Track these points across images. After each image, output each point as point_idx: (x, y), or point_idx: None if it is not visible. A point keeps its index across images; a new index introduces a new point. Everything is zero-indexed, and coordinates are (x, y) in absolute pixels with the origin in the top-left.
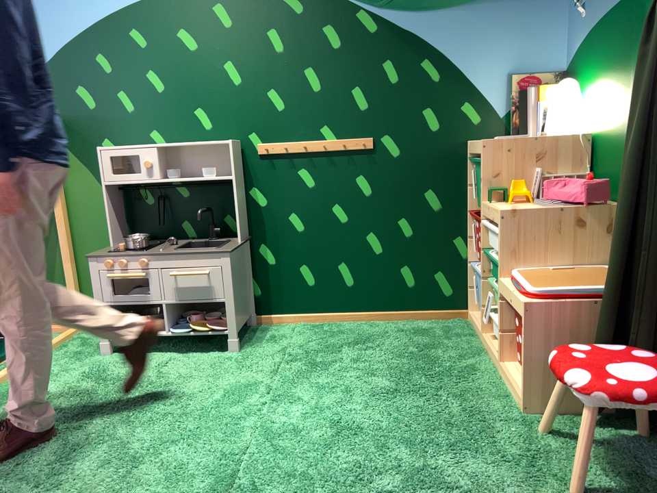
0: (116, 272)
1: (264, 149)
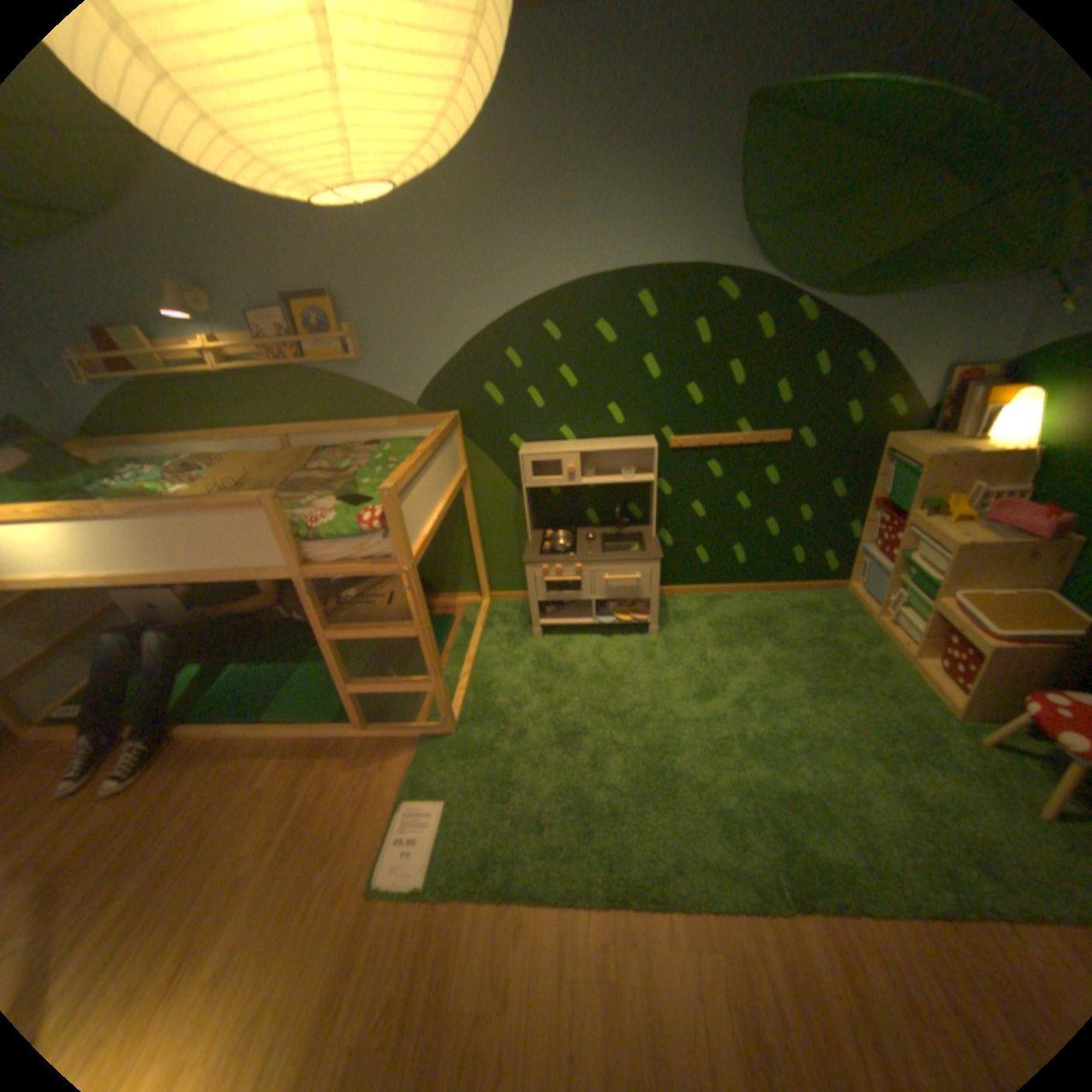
0: (550, 576)
1: (676, 446)
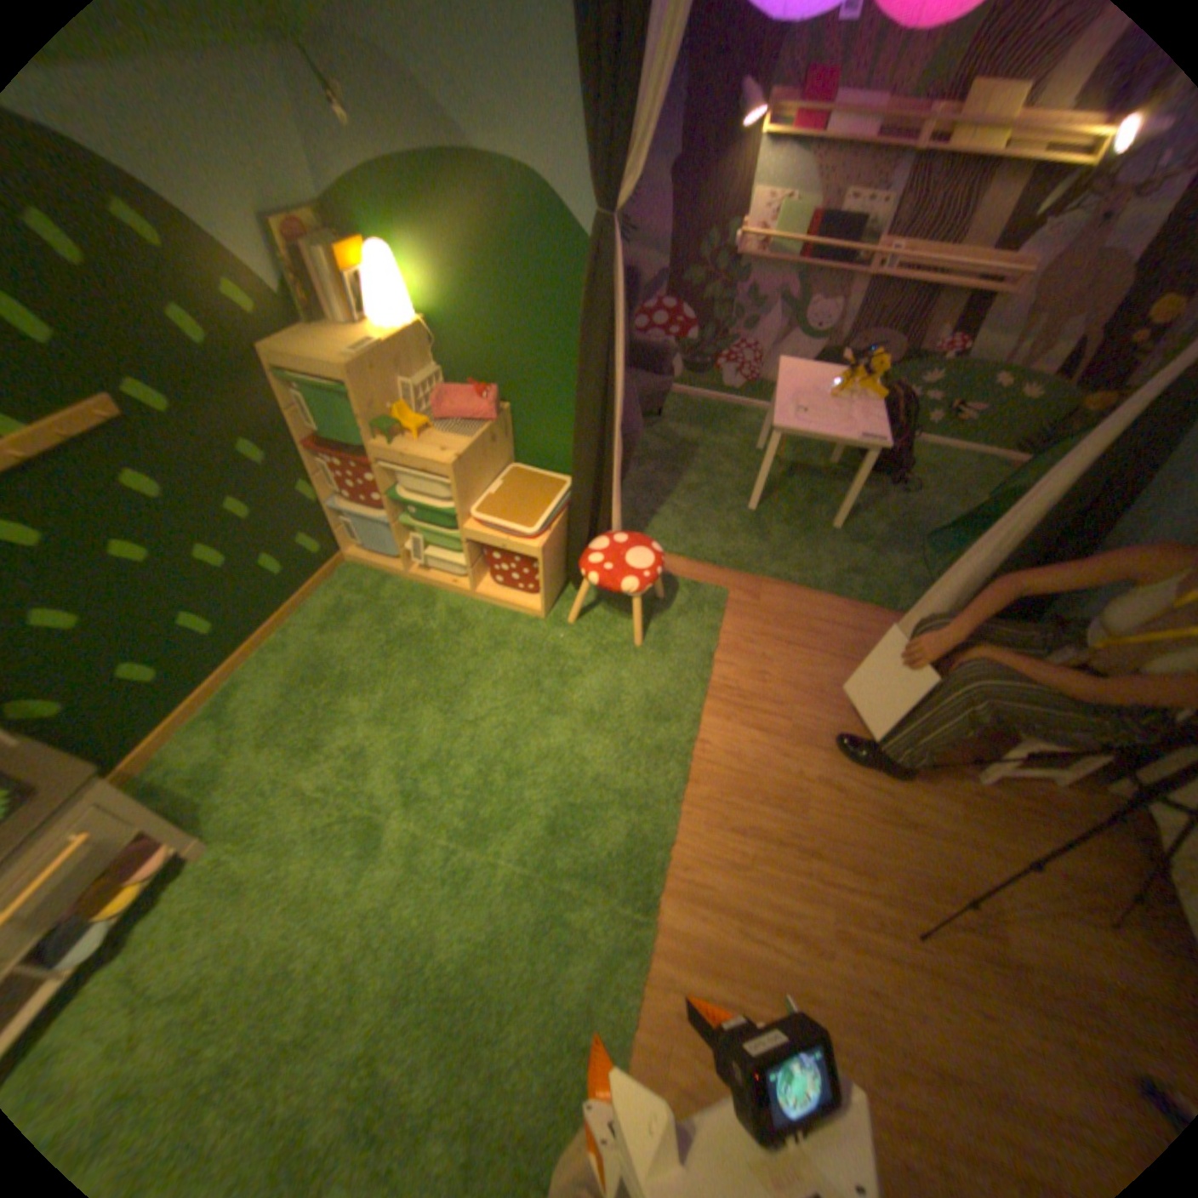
0: None
1: None
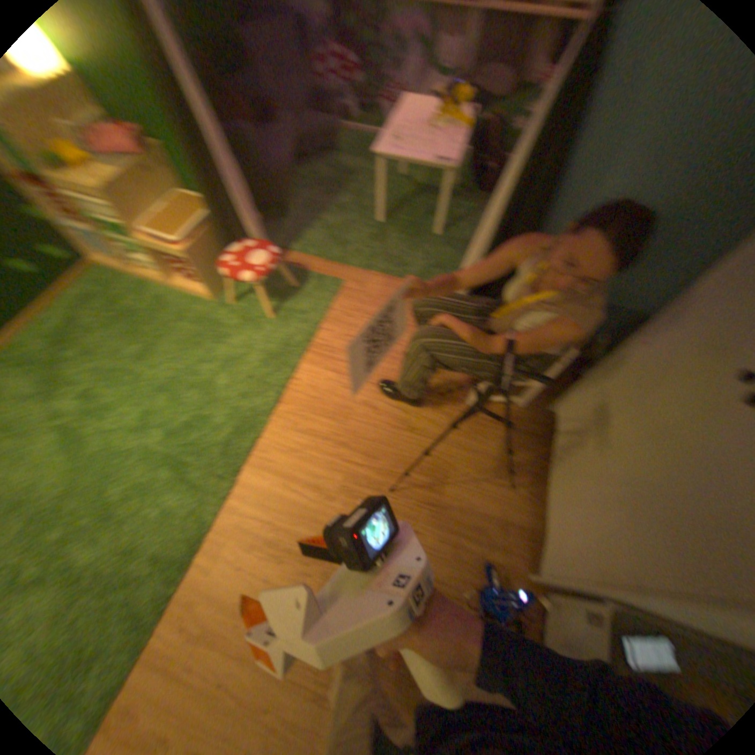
0: None
1: None
